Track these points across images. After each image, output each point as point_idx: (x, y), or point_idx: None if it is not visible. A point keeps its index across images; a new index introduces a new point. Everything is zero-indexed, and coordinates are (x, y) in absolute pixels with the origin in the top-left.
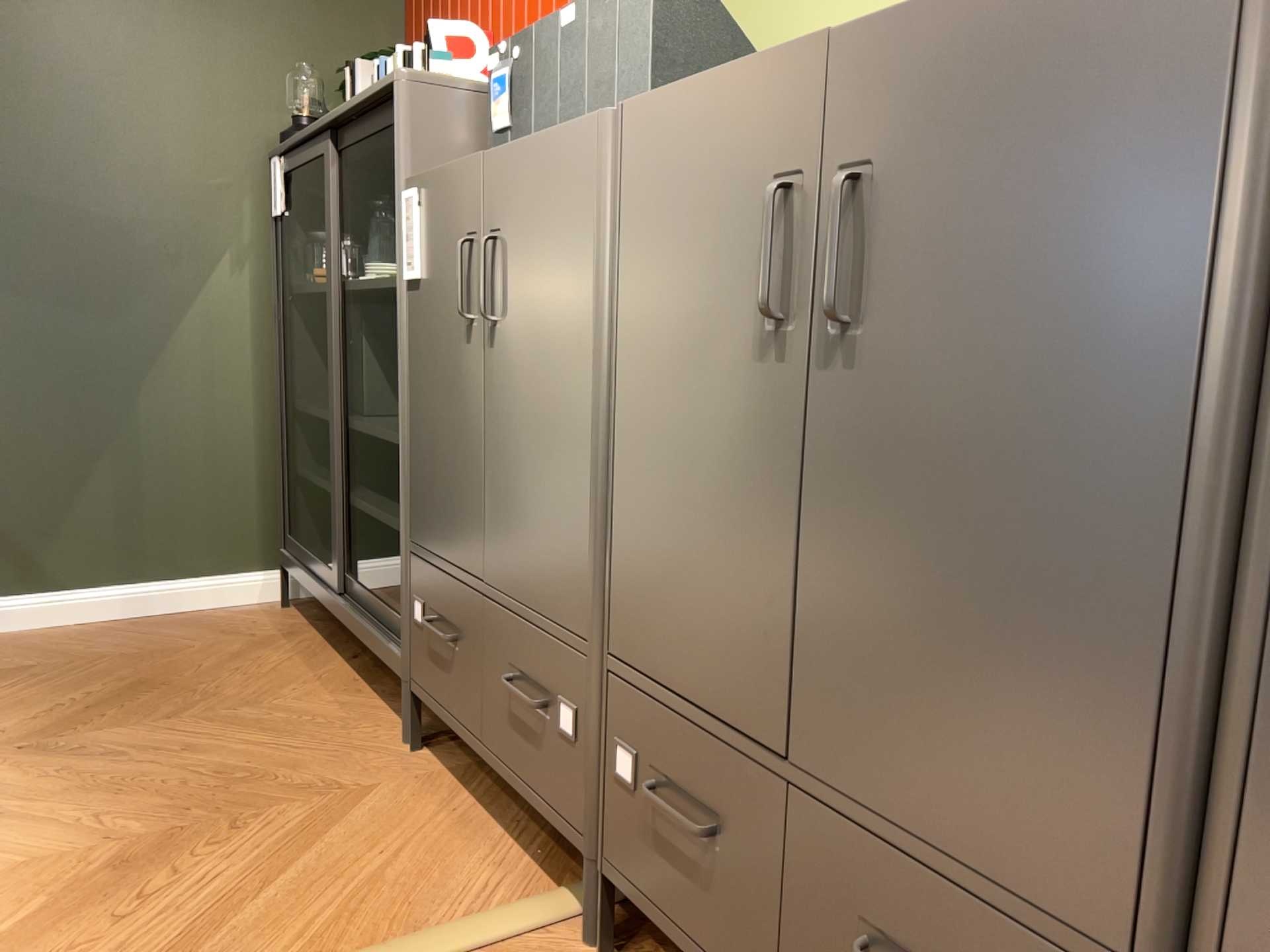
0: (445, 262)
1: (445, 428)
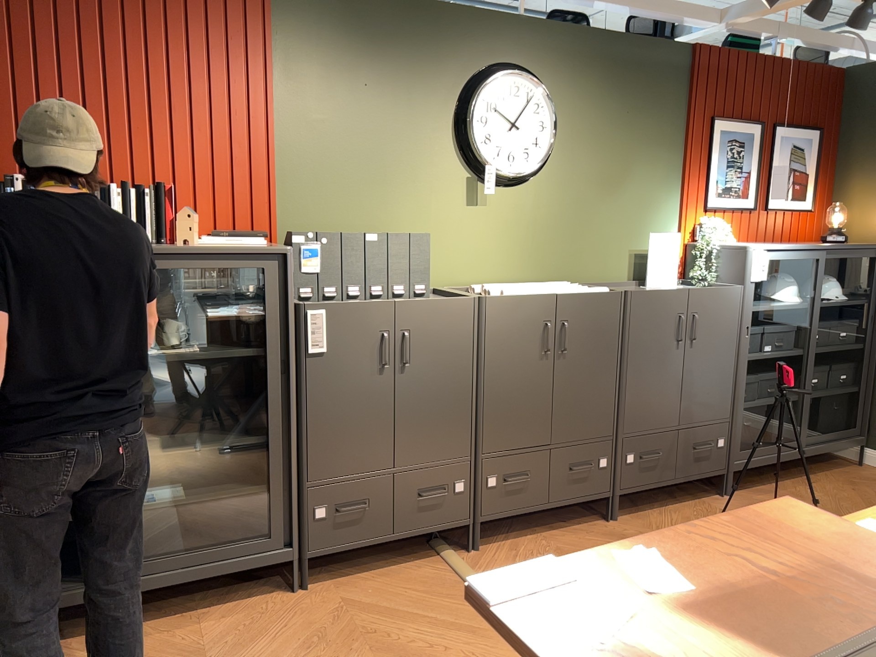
0: (355, 343)
1: (355, 415)
